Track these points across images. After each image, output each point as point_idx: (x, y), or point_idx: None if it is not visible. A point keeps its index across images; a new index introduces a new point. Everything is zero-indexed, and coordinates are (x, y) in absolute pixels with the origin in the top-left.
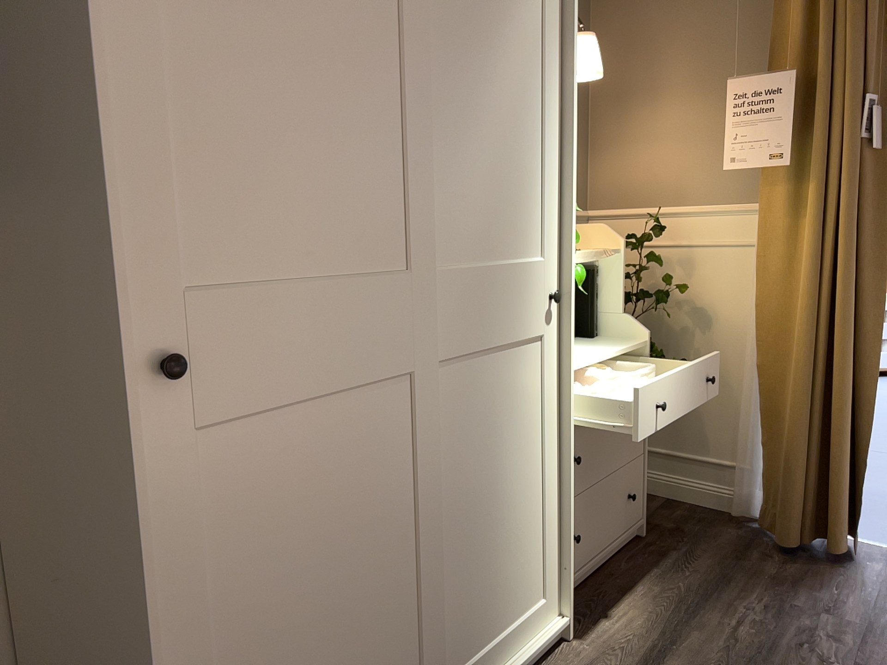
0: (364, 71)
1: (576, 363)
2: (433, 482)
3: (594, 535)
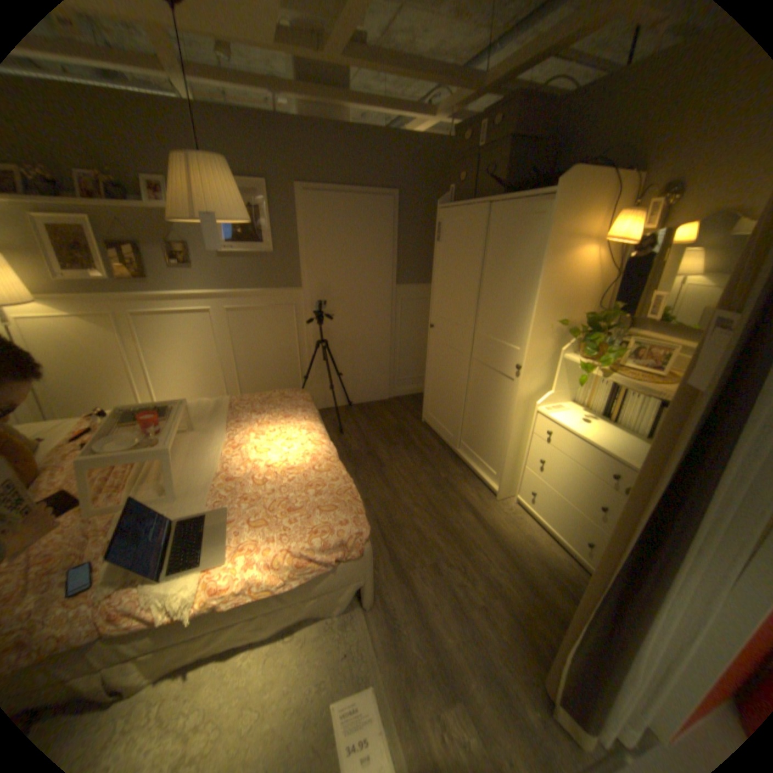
0: (463, 275)
1: (565, 424)
2: (461, 386)
3: (554, 522)
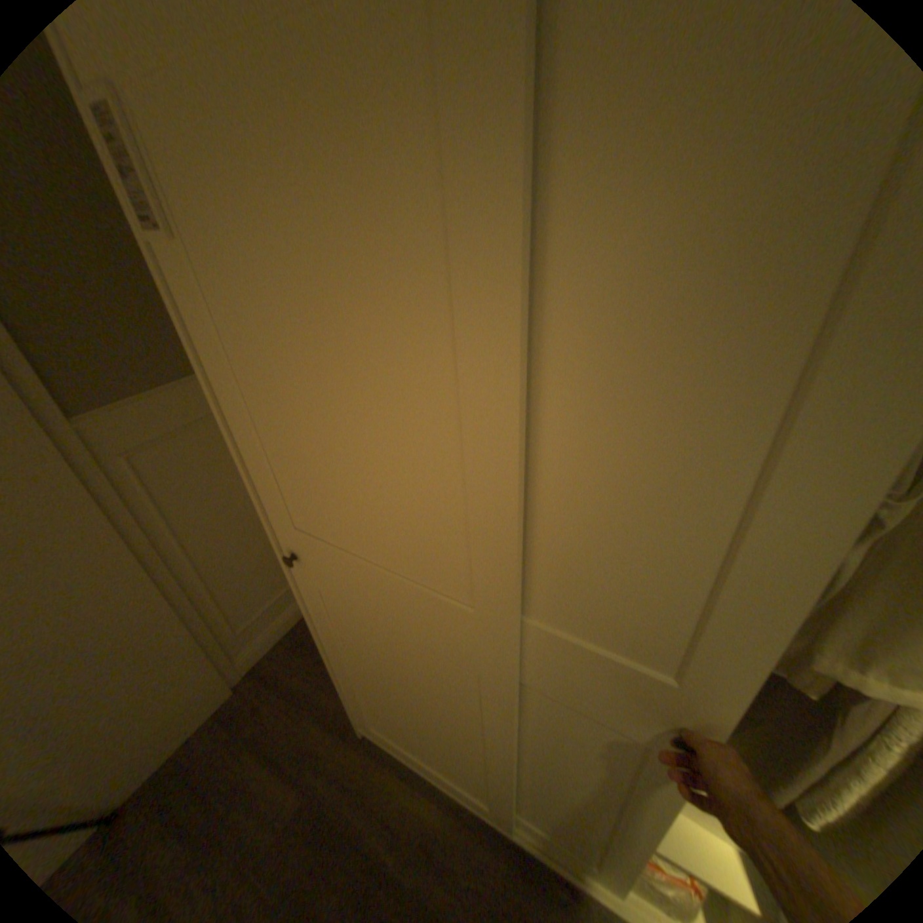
0: (387, 402)
1: None
2: (498, 745)
3: None
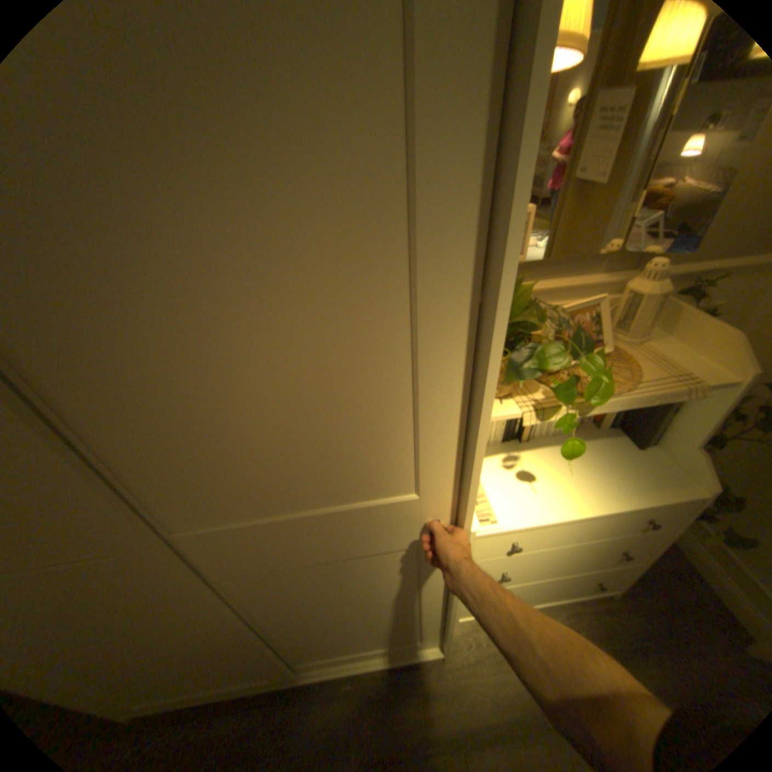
0: None
1: (538, 520)
2: (229, 637)
3: (533, 603)
